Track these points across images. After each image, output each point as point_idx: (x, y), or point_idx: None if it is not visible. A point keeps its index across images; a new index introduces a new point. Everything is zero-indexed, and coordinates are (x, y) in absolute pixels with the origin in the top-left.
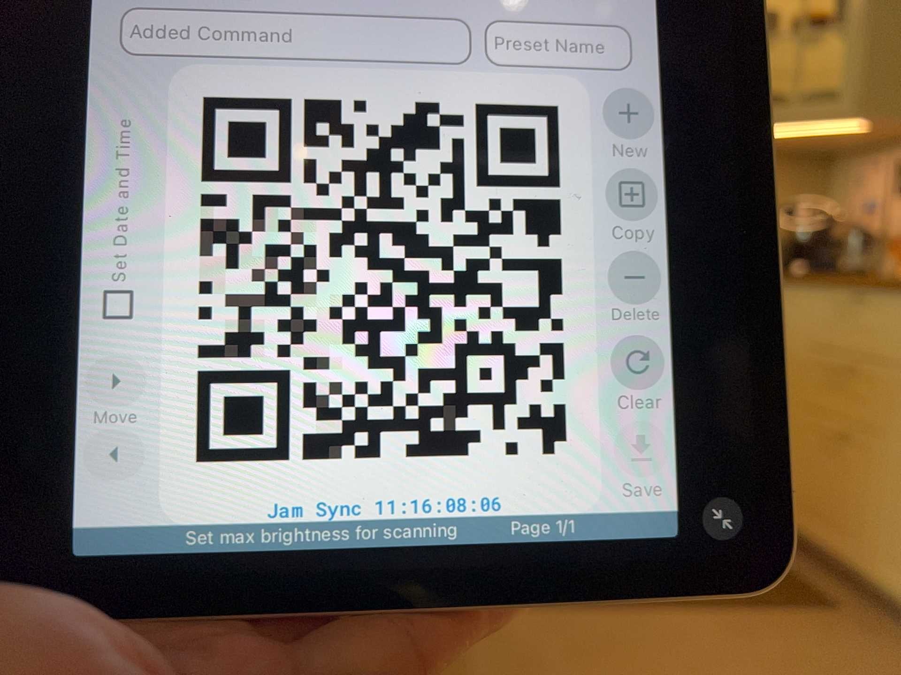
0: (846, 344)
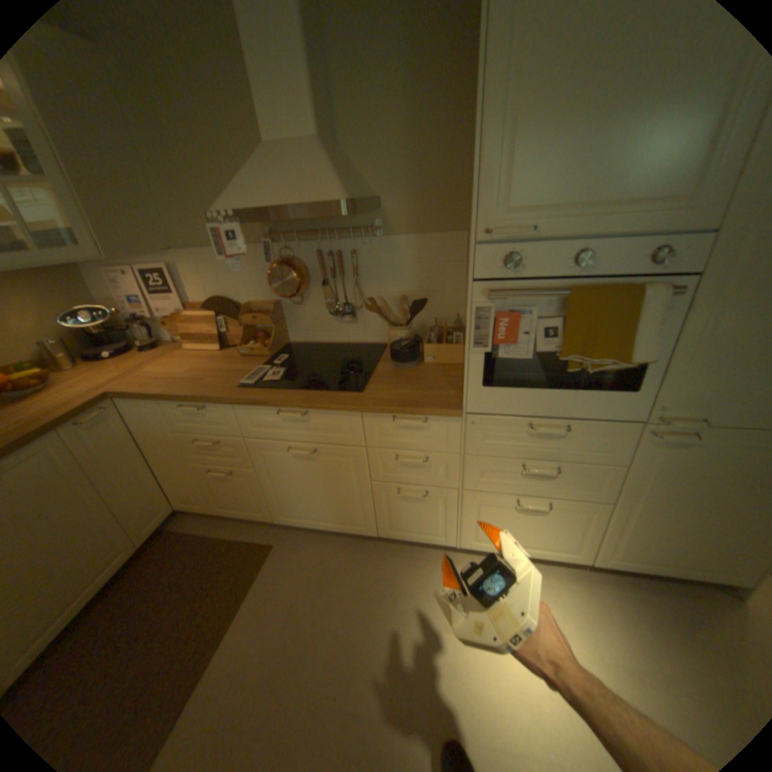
0: (200, 430)
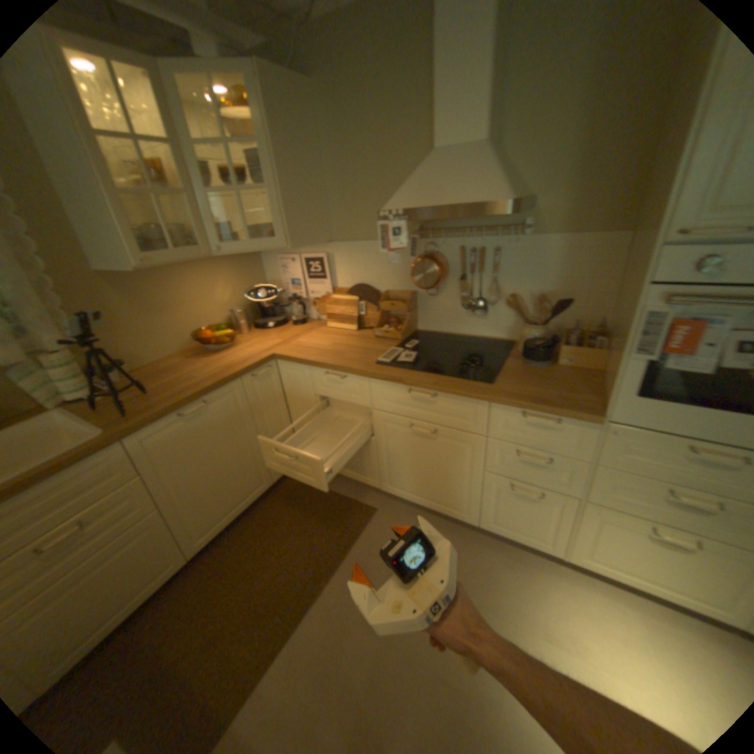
0: (339, 396)
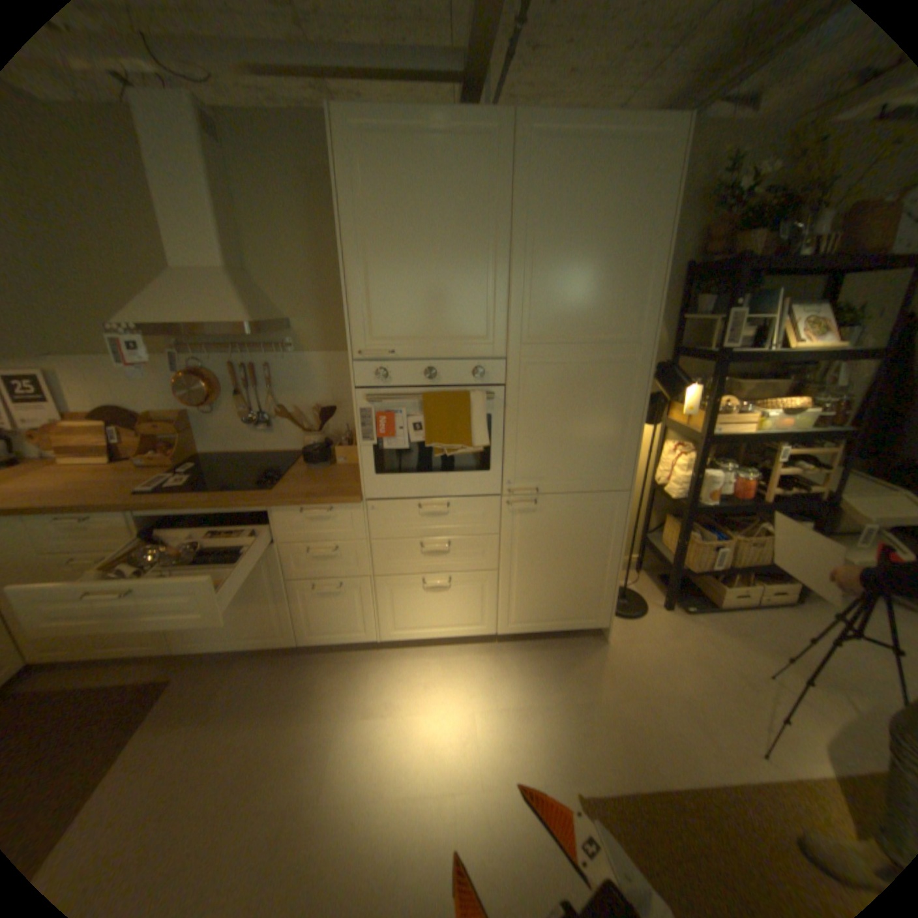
0: (78, 548)
